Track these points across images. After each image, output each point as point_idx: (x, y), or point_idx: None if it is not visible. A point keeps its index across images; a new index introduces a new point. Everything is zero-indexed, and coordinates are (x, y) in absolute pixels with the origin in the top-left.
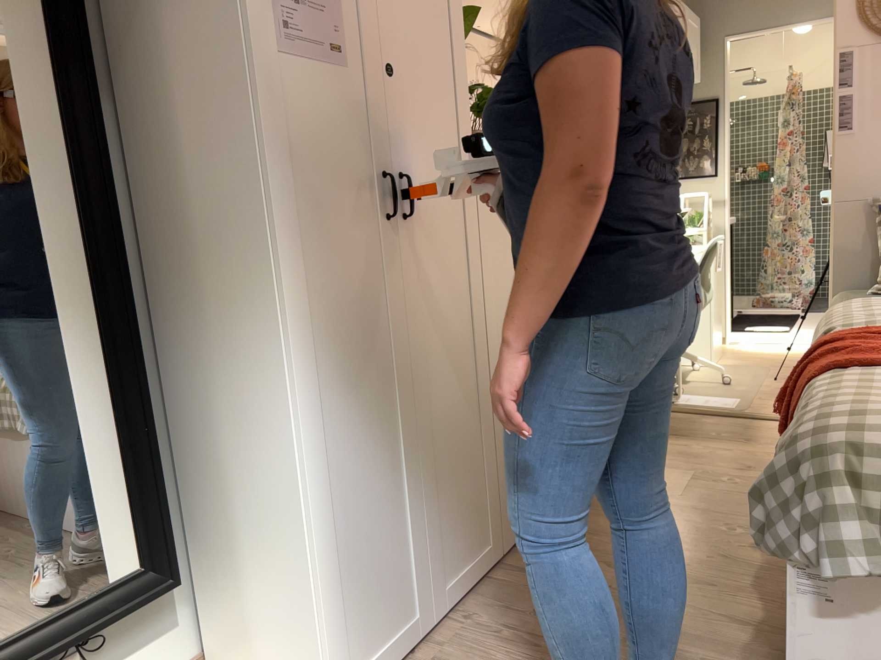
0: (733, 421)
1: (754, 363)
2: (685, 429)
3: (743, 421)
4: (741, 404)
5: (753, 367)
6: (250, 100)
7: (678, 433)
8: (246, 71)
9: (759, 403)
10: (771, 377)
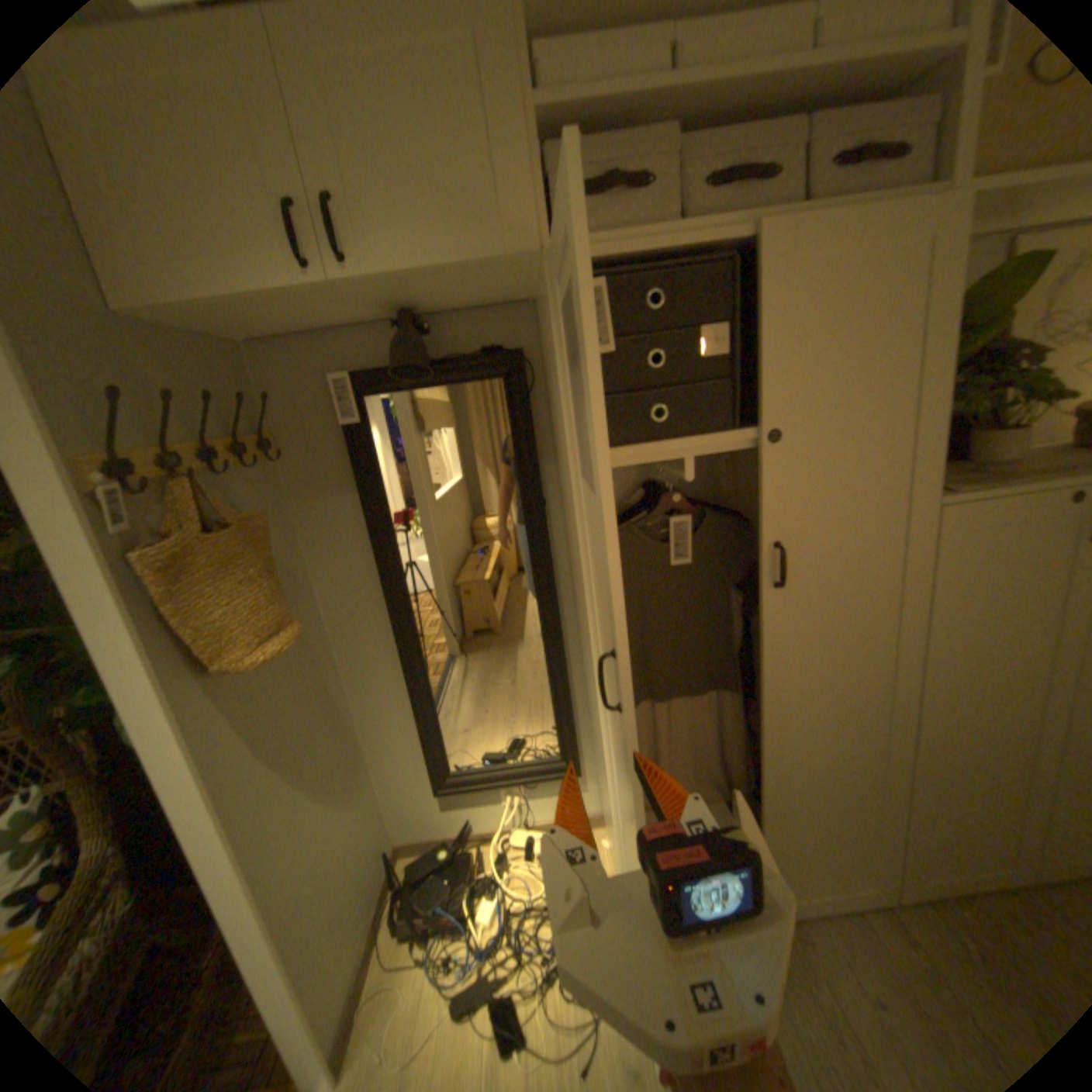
0: None
1: None
2: None
3: None
4: None
5: None
6: (580, 521)
7: None
8: (577, 498)
9: None
10: None
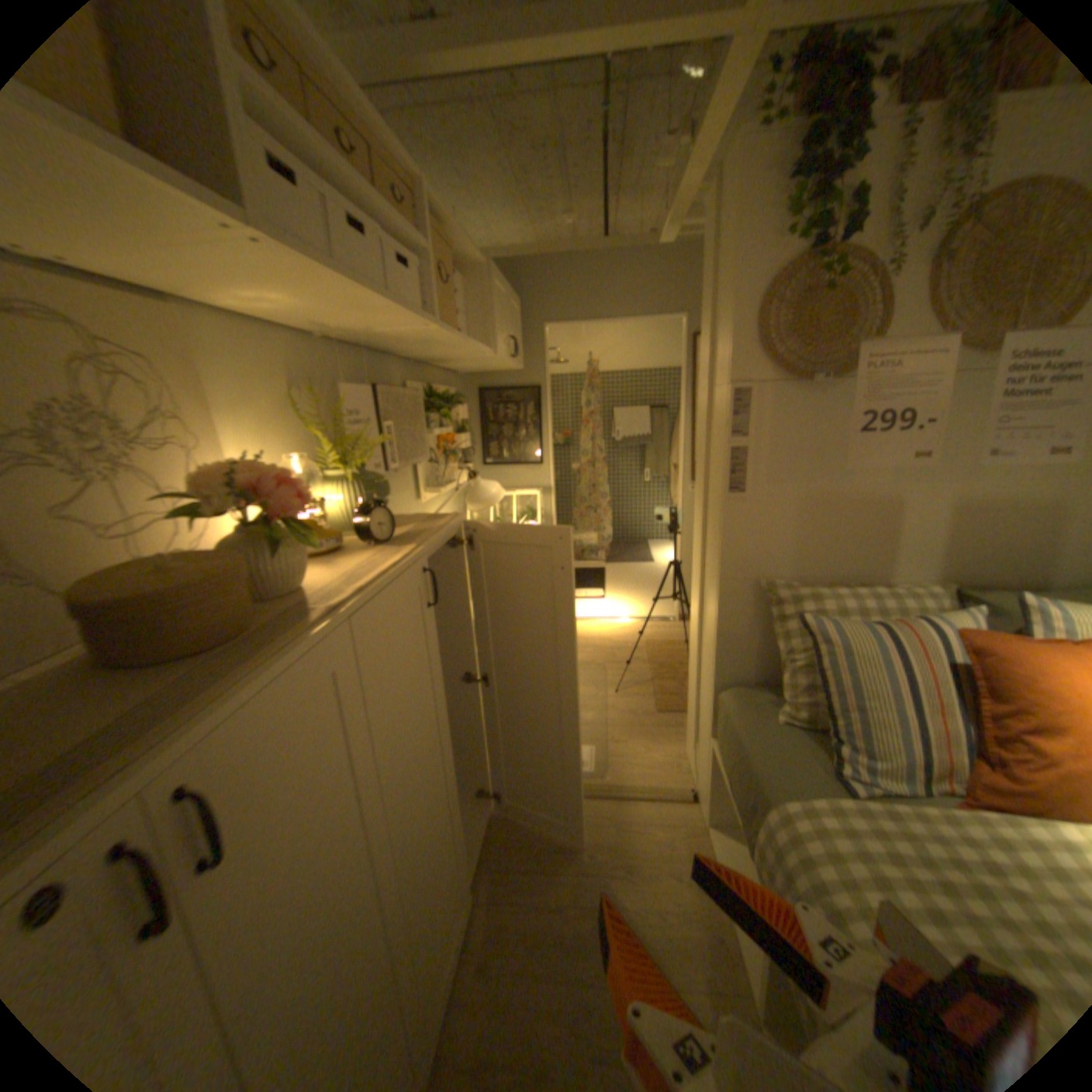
0: (602, 814)
1: (591, 660)
2: (551, 851)
3: (612, 809)
4: (600, 762)
5: (593, 670)
6: None
7: (545, 868)
8: None
9: (618, 754)
10: (613, 690)
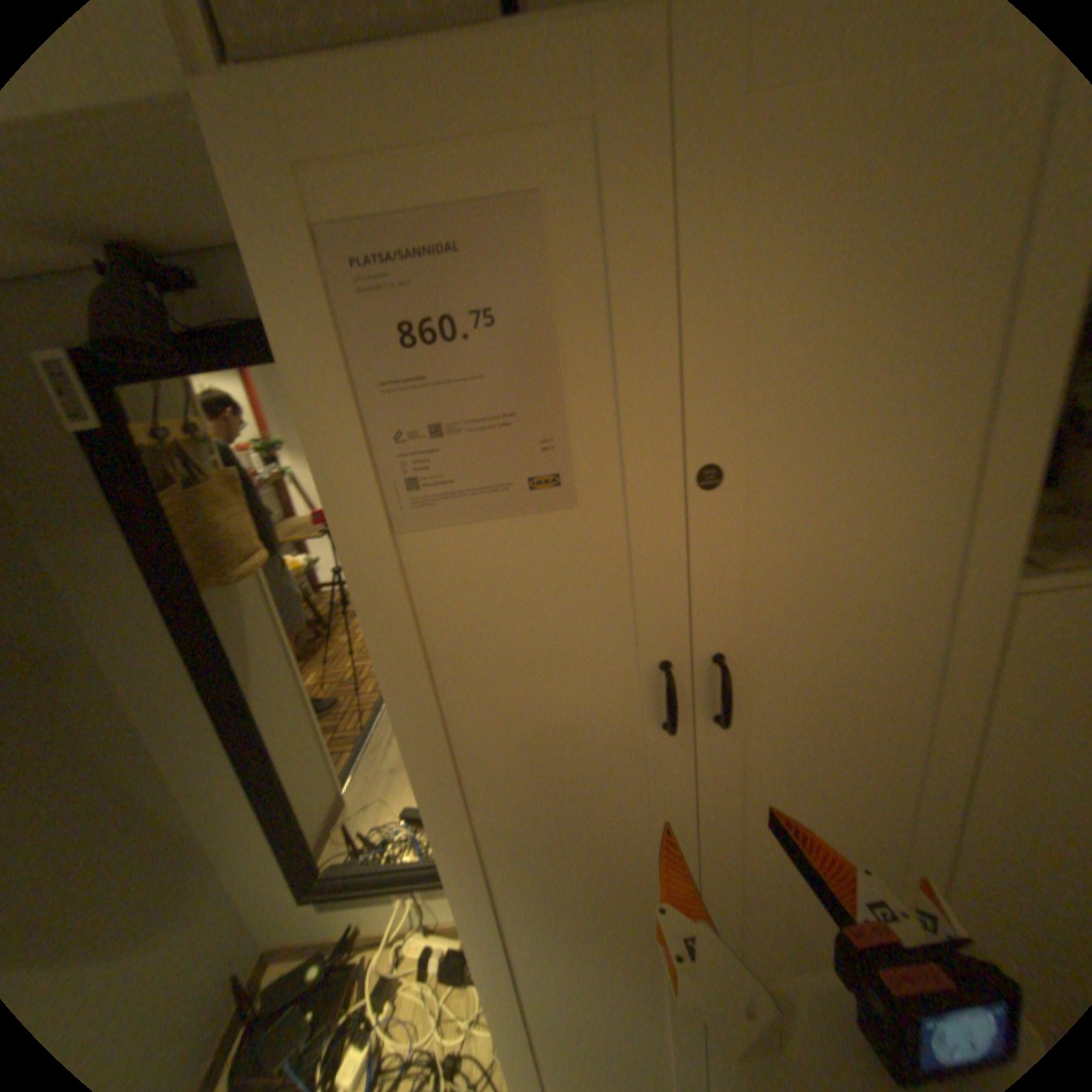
0: None
1: None
2: None
3: None
4: None
5: None
6: (363, 623)
7: None
8: (351, 584)
9: None
10: None
